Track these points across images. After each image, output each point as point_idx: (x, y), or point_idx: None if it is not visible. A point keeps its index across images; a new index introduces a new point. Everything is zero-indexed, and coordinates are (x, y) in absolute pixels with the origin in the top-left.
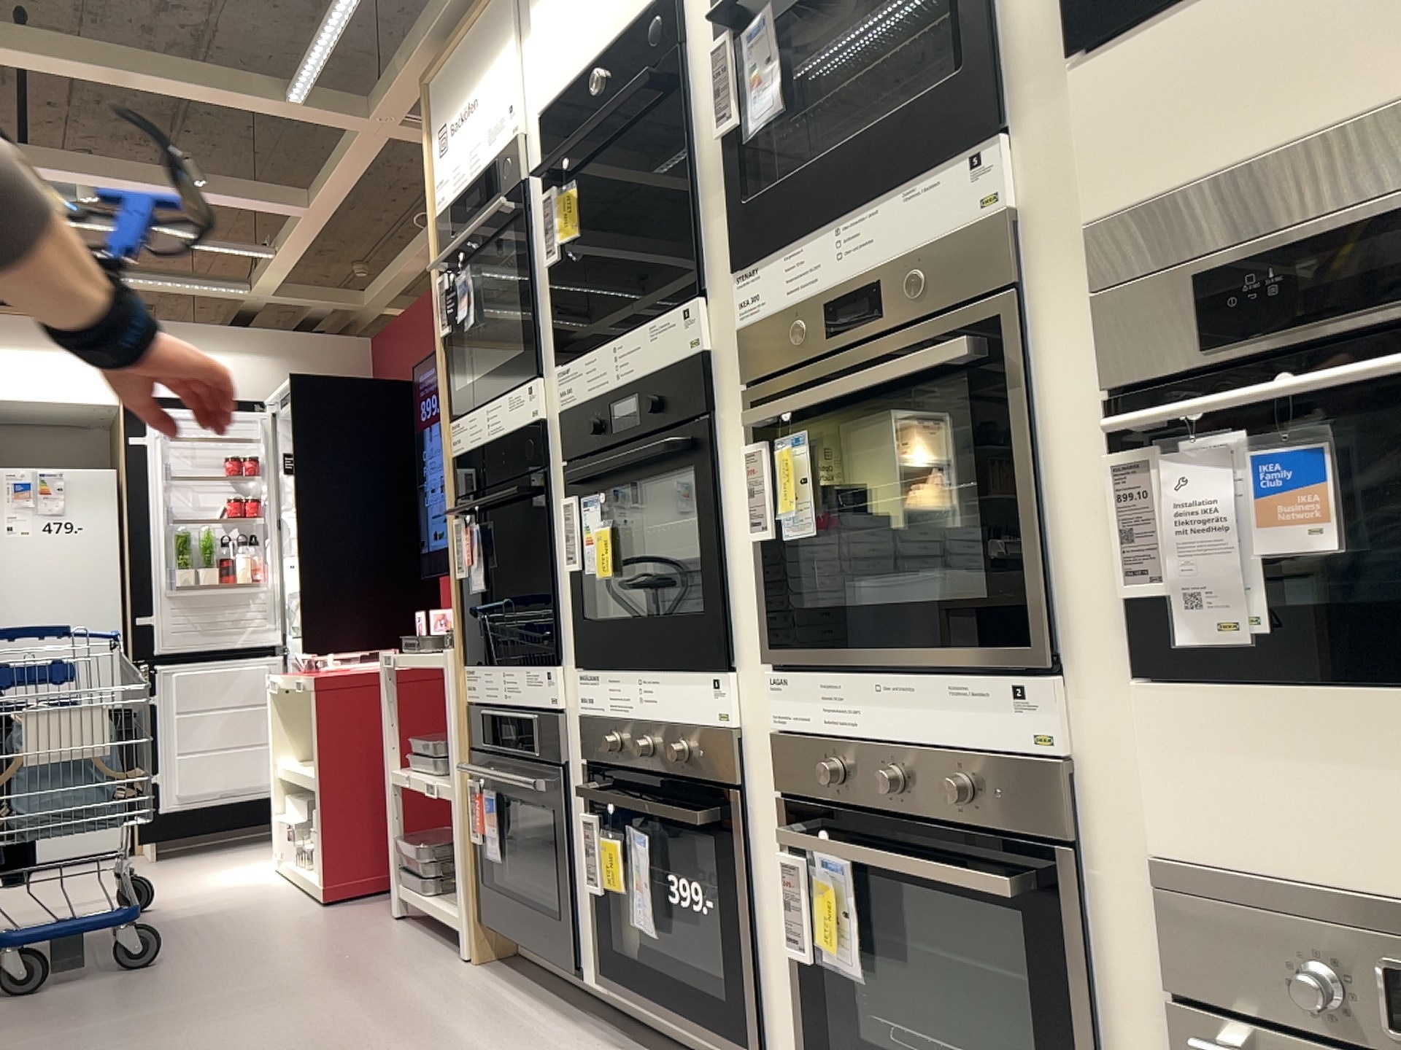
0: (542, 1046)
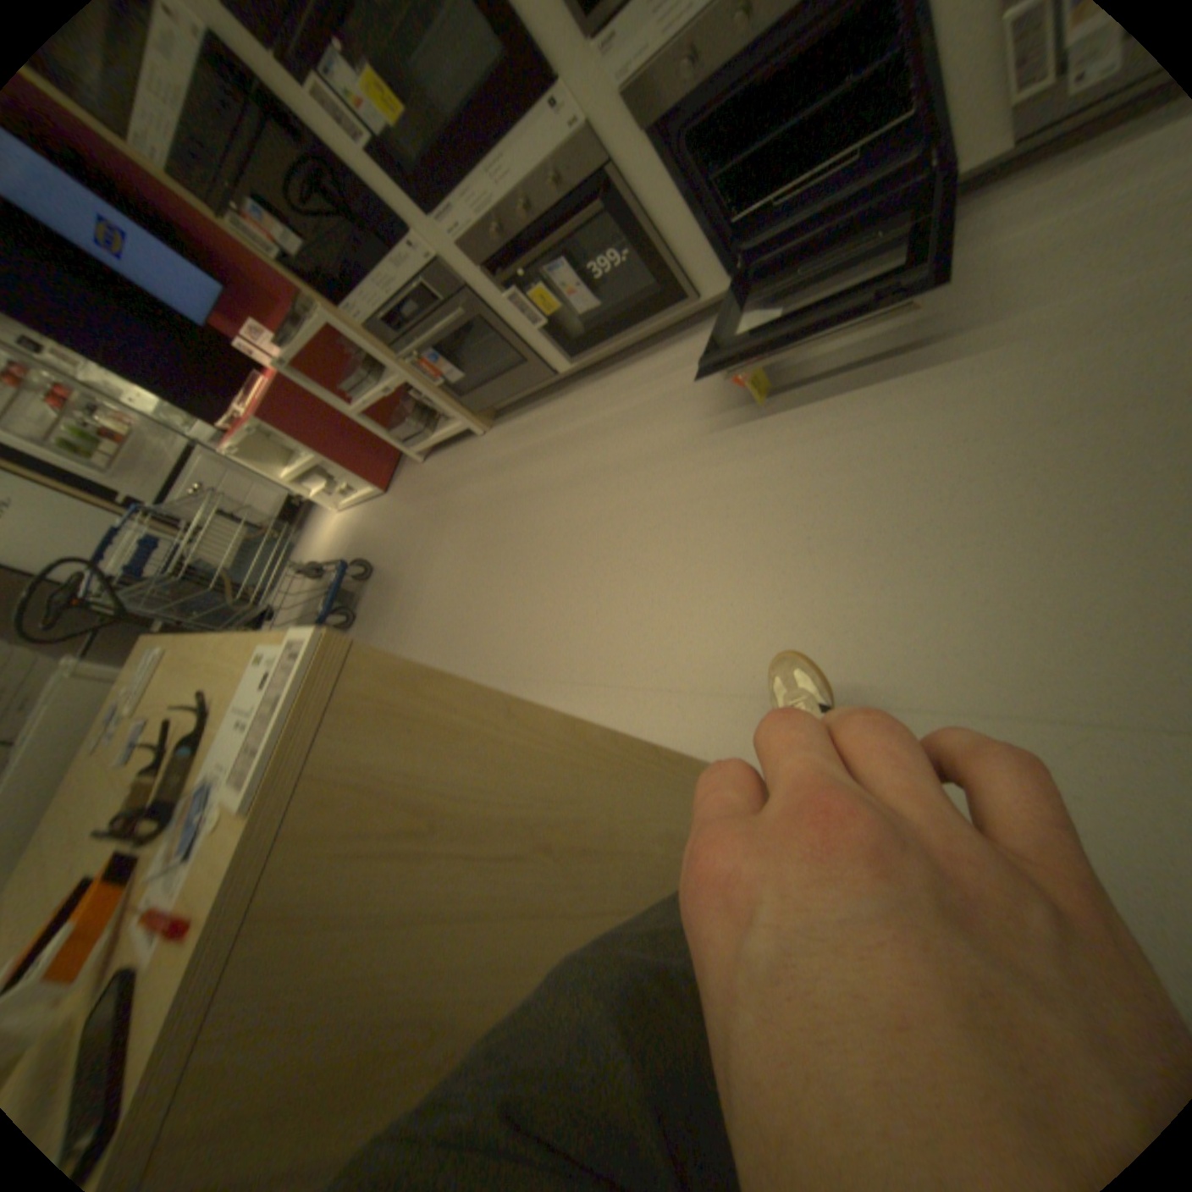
0: (573, 408)
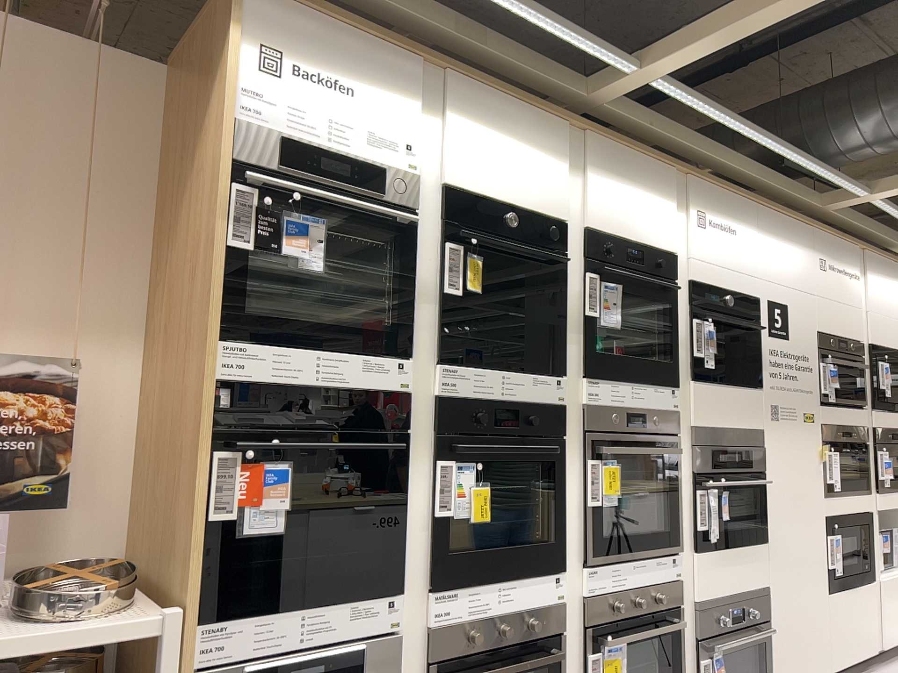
0: None
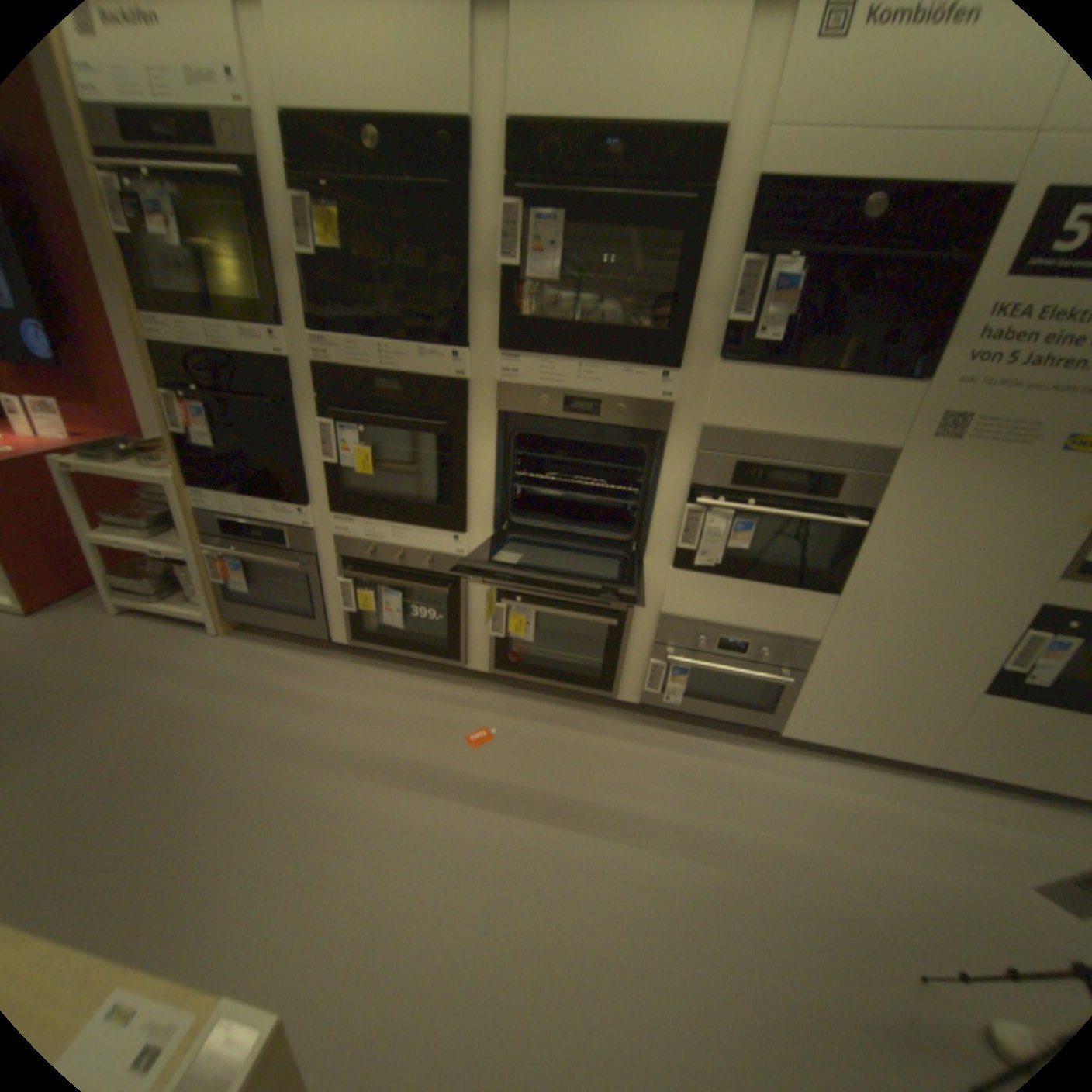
0: (324, 676)
